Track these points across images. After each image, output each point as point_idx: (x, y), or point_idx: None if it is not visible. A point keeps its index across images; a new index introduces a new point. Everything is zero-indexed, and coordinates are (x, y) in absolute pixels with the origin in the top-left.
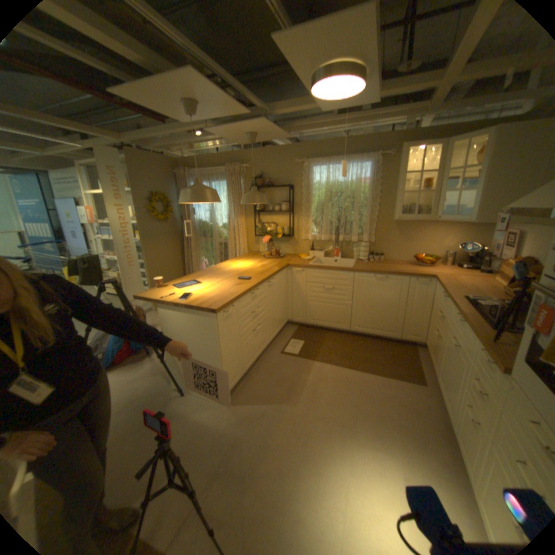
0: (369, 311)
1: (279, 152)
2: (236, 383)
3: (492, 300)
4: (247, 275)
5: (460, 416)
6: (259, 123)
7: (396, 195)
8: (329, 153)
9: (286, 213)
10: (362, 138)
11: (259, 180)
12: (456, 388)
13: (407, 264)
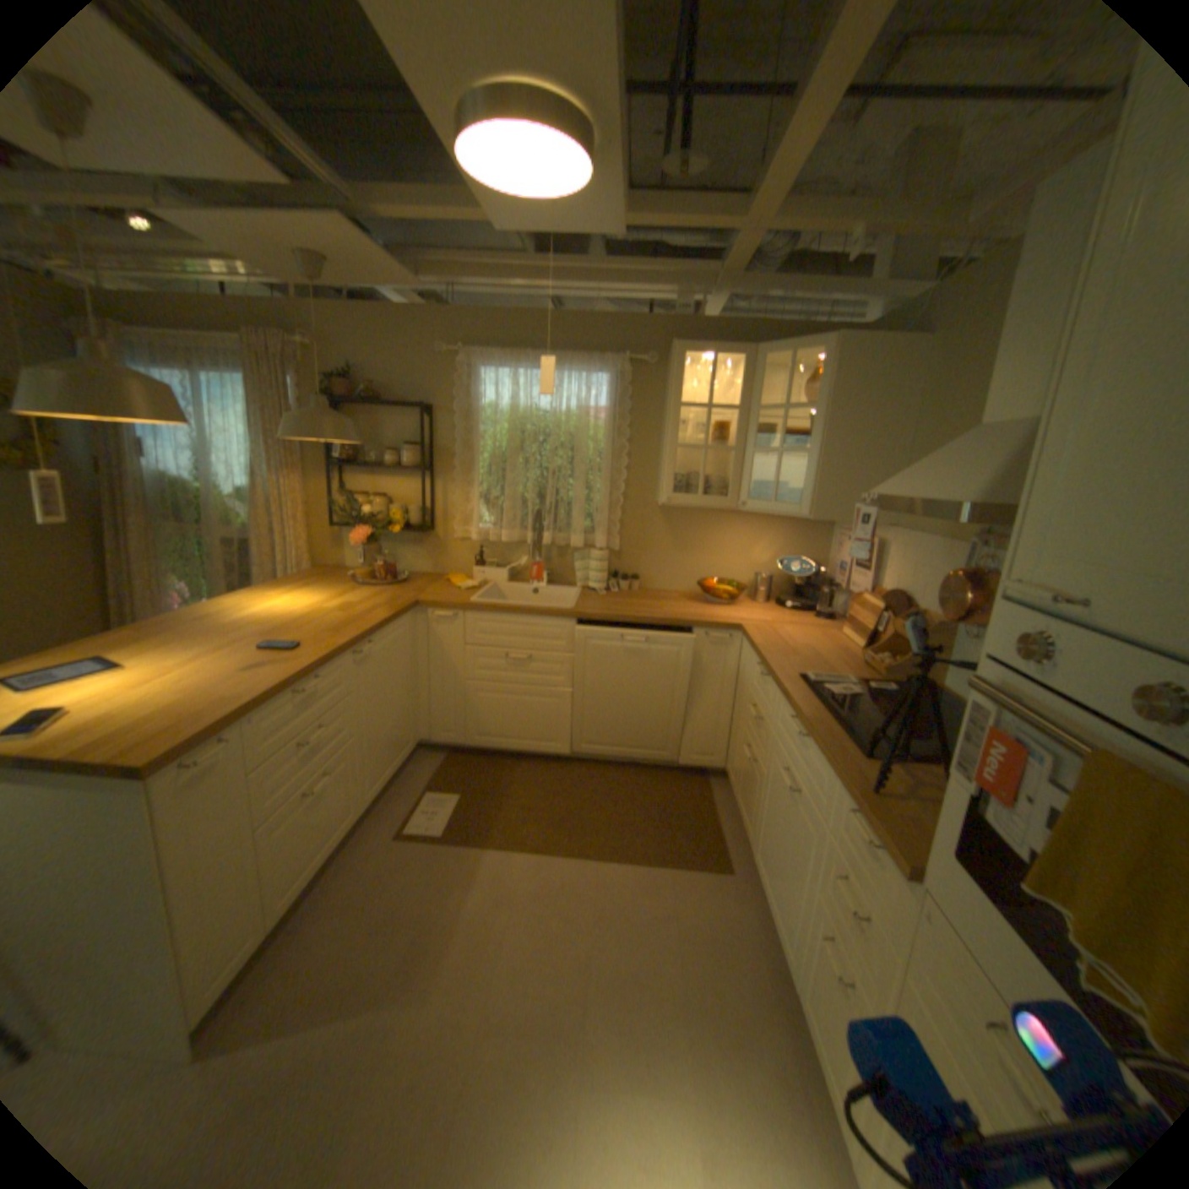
0: (610, 707)
1: (395, 320)
2: (241, 966)
3: (849, 683)
4: (292, 635)
5: (807, 955)
6: (325, 225)
7: (661, 451)
8: (517, 343)
9: (414, 473)
10: (589, 319)
11: (340, 382)
12: (795, 887)
13: (684, 600)
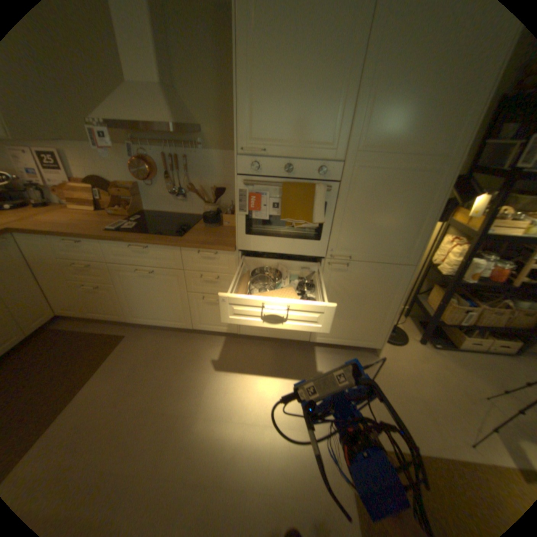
0: None
1: None
2: None
3: (124, 222)
4: None
5: (190, 314)
6: None
7: None
8: None
9: None
10: None
11: None
12: (170, 302)
13: None
